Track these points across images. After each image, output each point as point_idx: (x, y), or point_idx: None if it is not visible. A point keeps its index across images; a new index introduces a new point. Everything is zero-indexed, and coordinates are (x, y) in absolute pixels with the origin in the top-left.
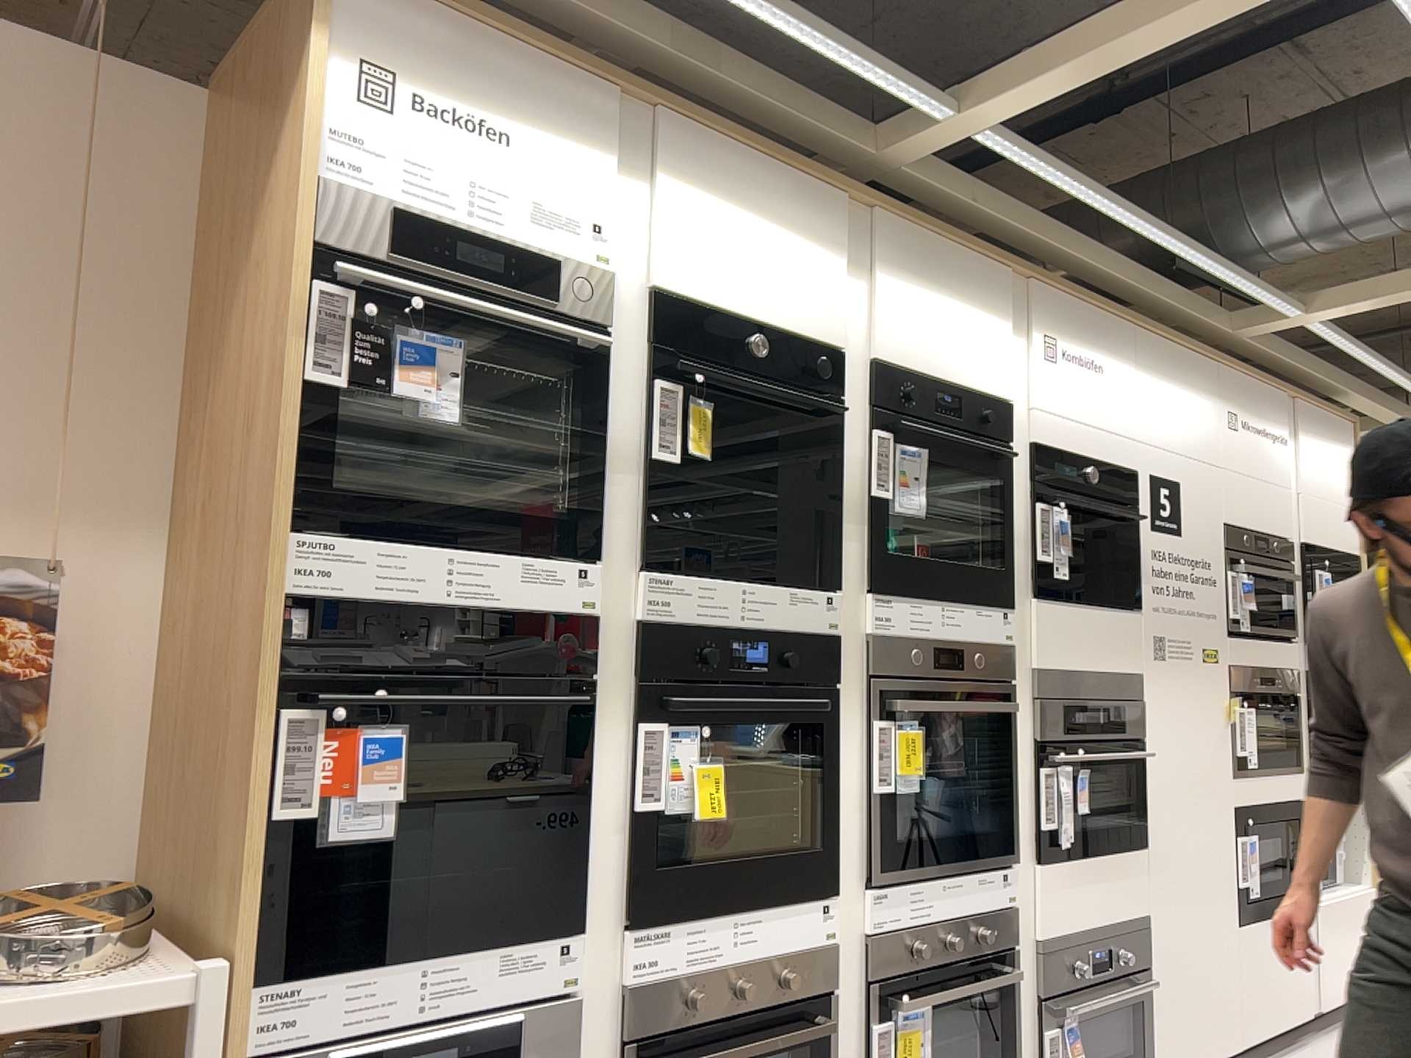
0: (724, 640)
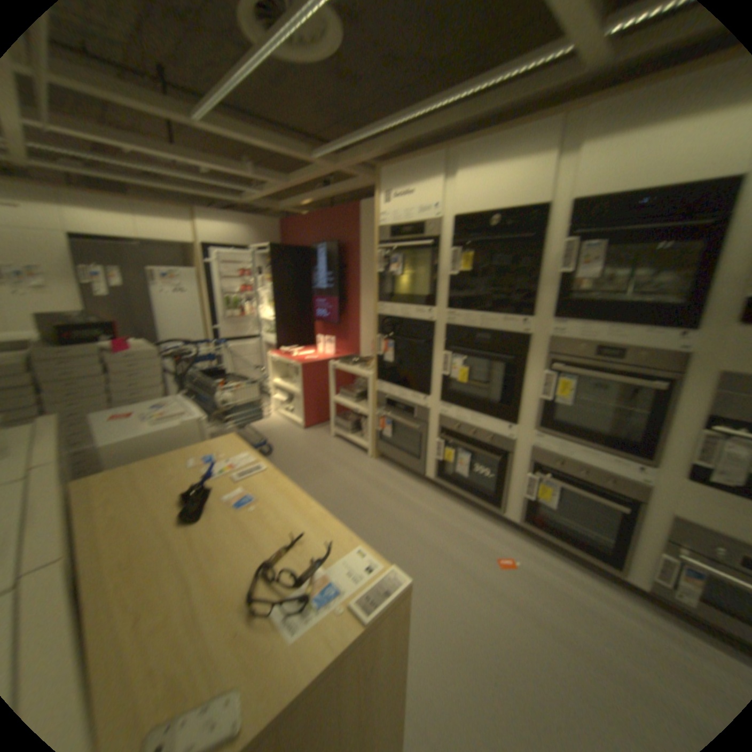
0: (471, 335)
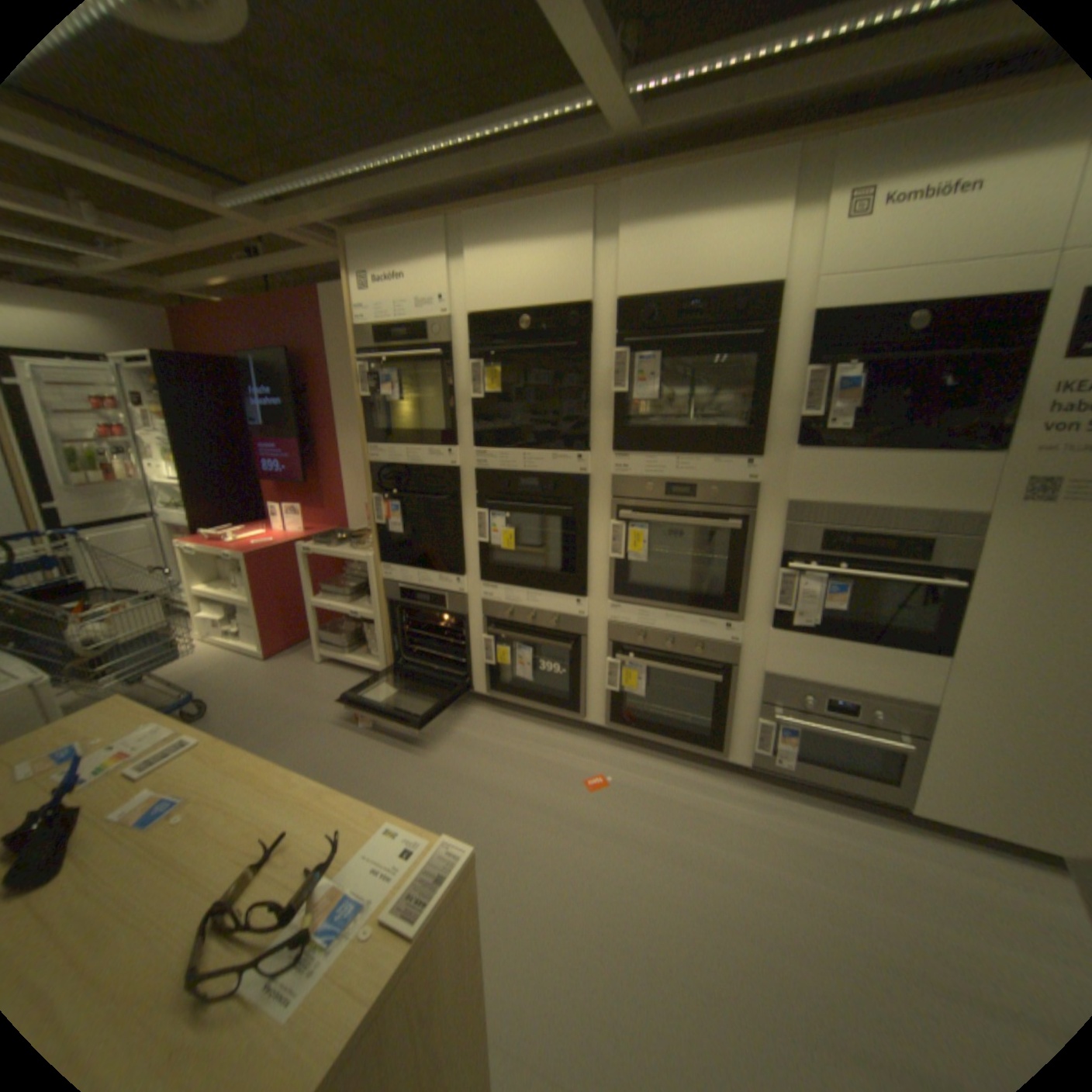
0: (514, 481)
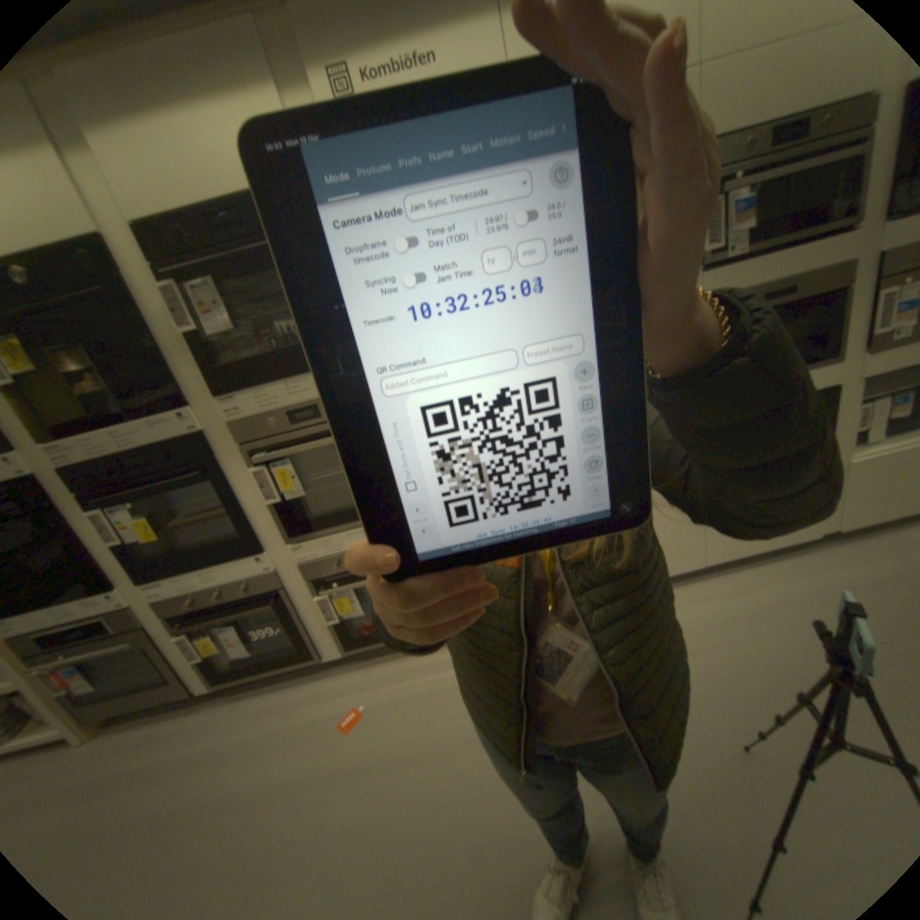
0: (113, 465)
